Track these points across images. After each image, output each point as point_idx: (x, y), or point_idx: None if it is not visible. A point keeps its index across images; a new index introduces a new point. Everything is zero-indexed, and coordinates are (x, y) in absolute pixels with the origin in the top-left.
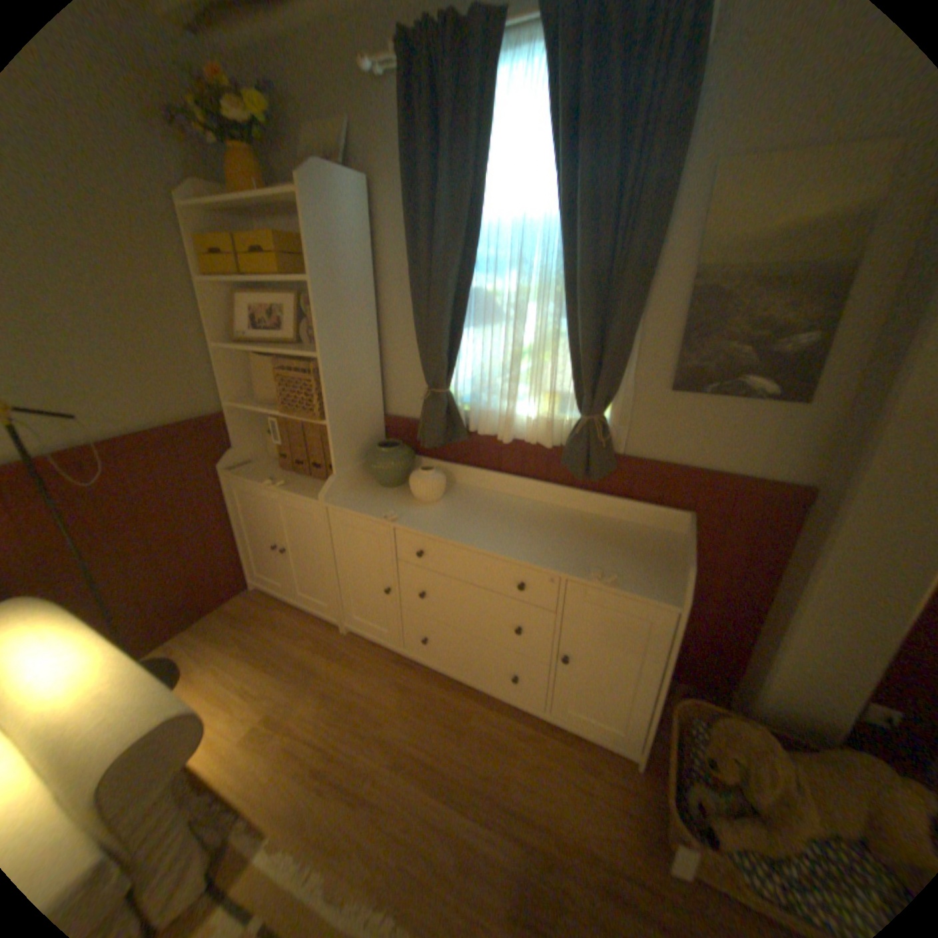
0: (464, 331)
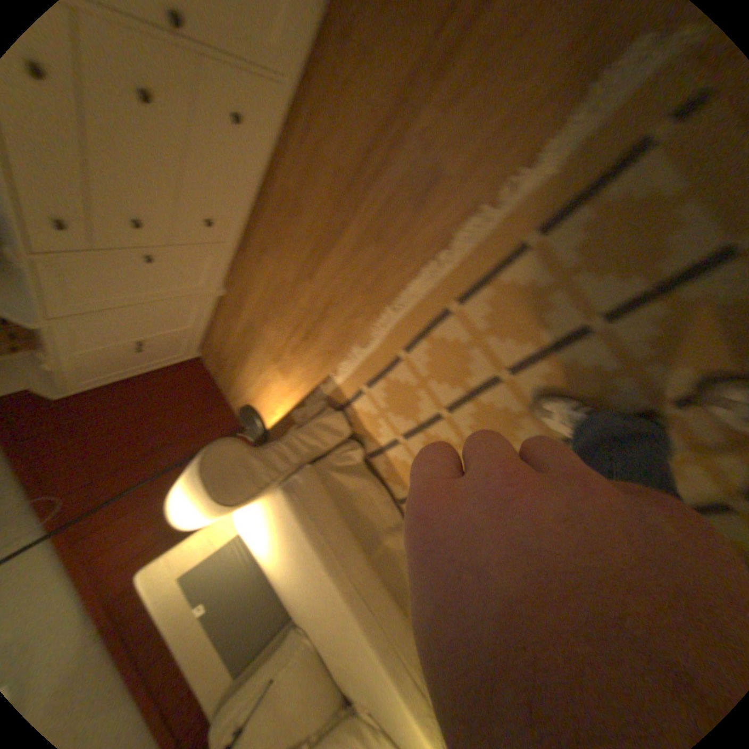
0: None
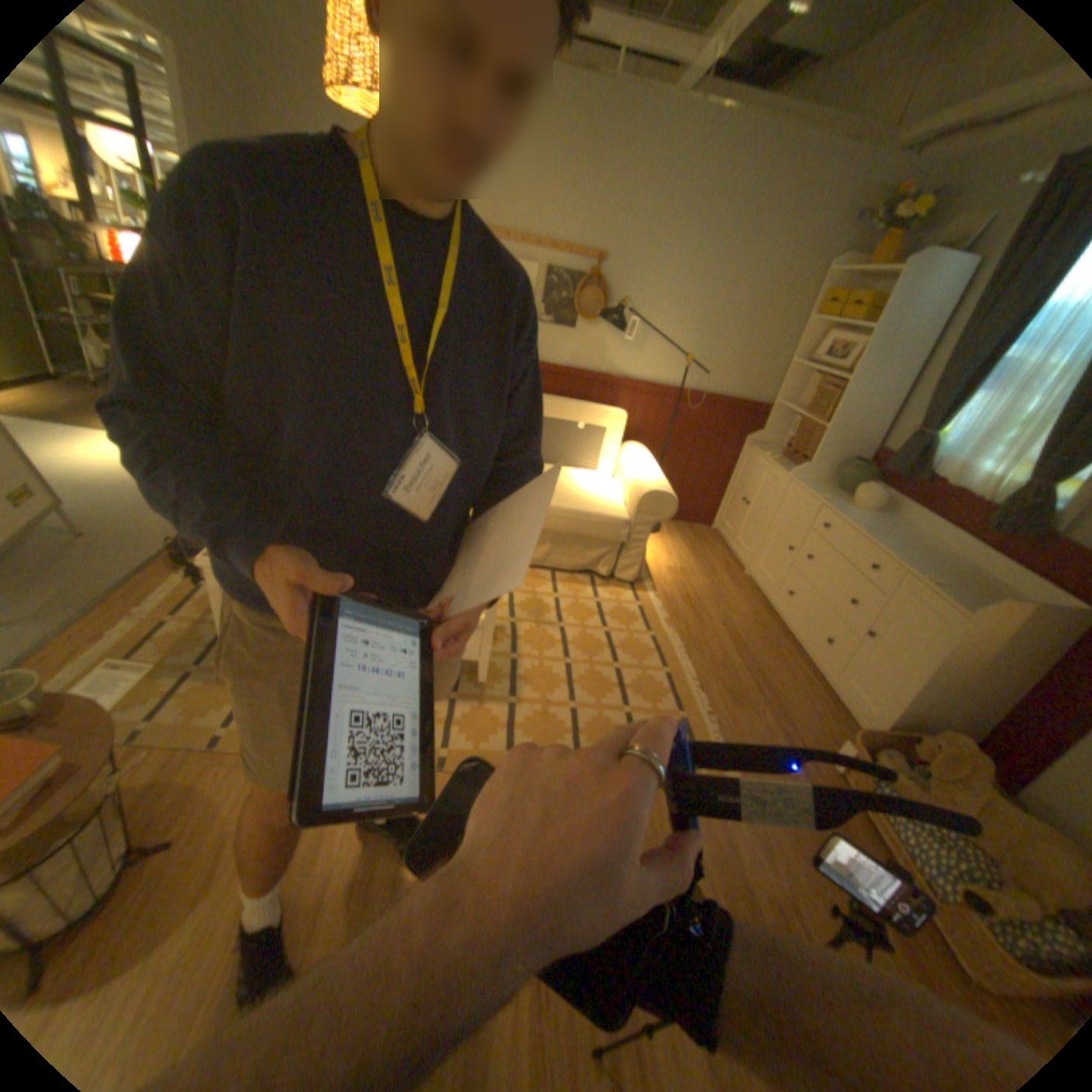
0: (977, 391)
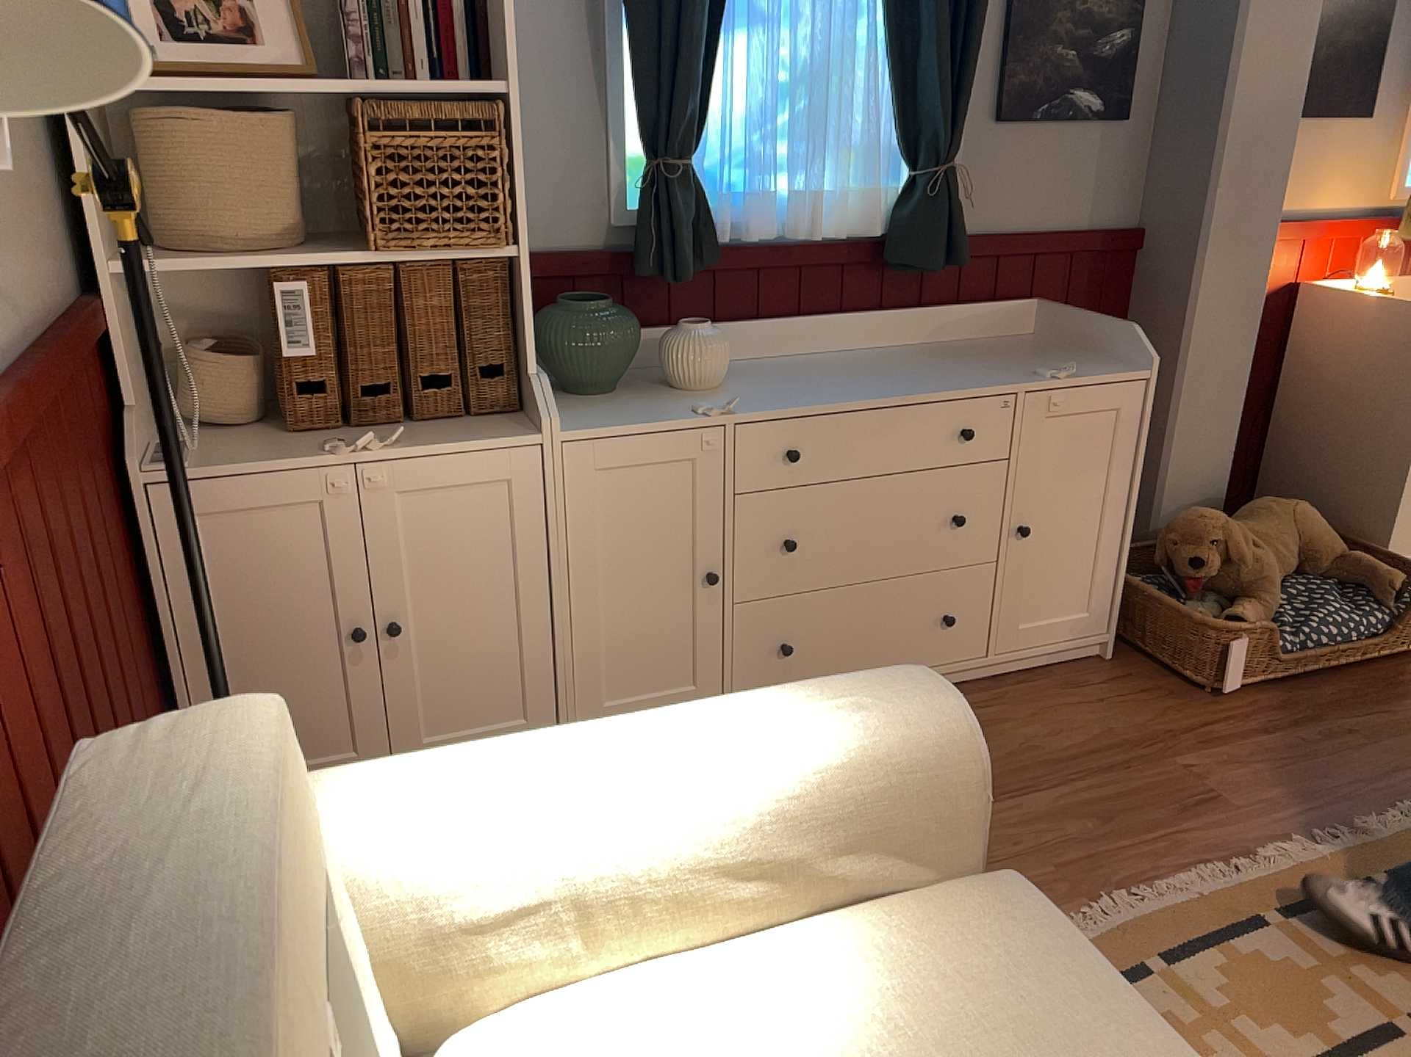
0: (718, 43)
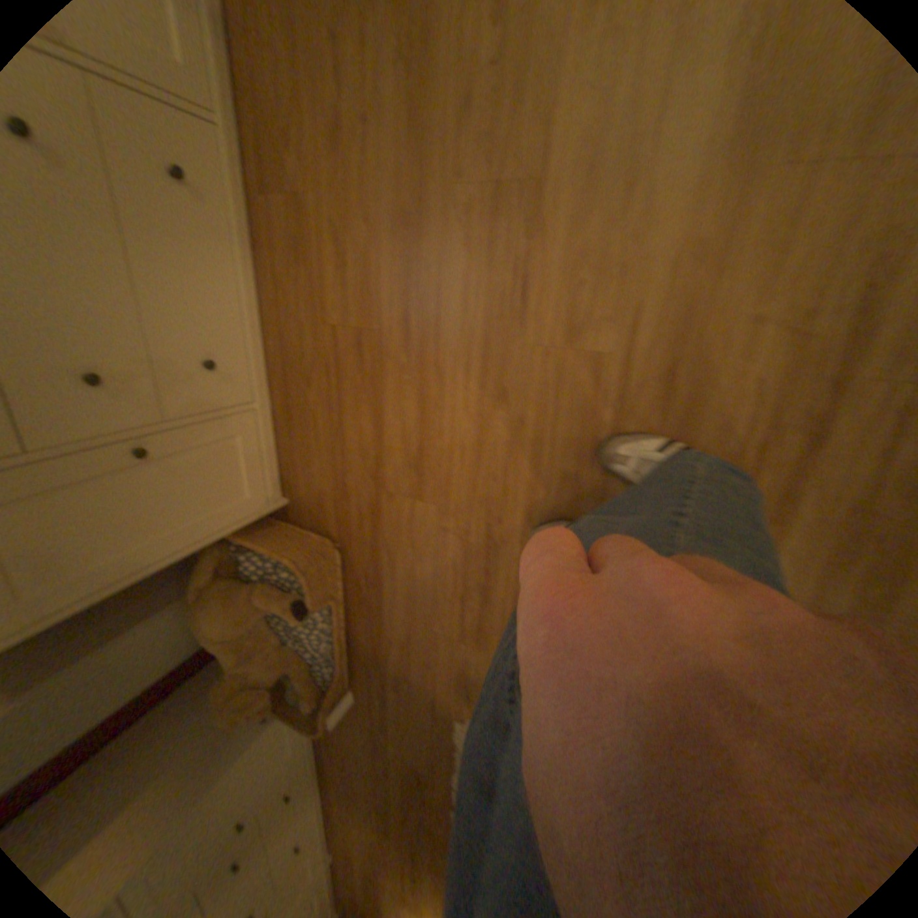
0: None
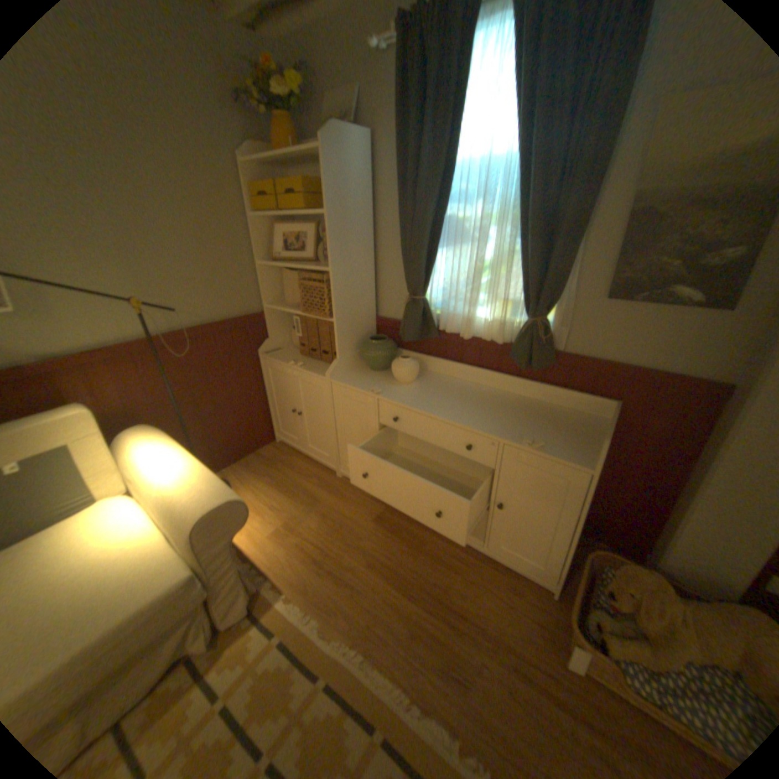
0: (439, 251)
